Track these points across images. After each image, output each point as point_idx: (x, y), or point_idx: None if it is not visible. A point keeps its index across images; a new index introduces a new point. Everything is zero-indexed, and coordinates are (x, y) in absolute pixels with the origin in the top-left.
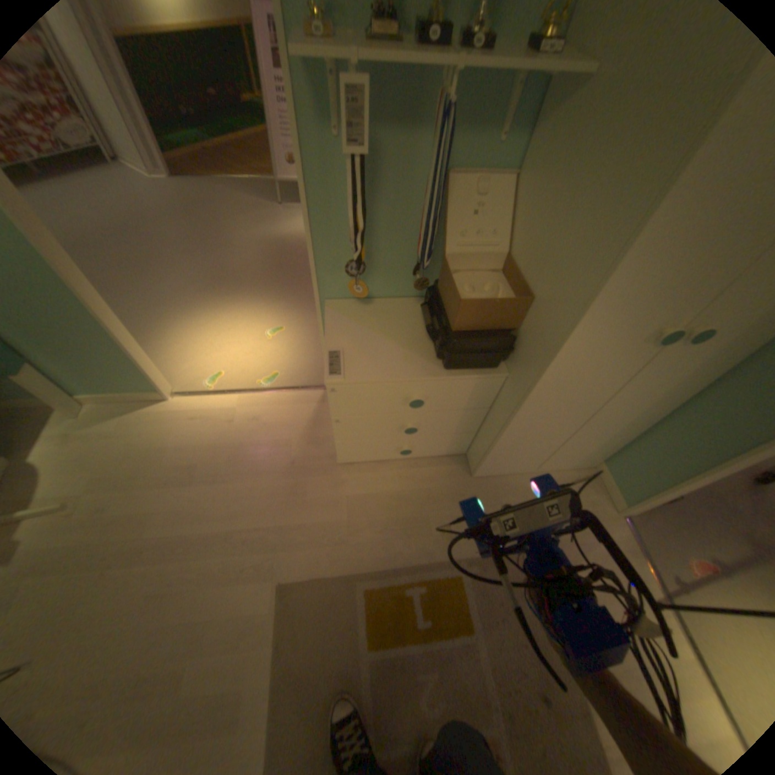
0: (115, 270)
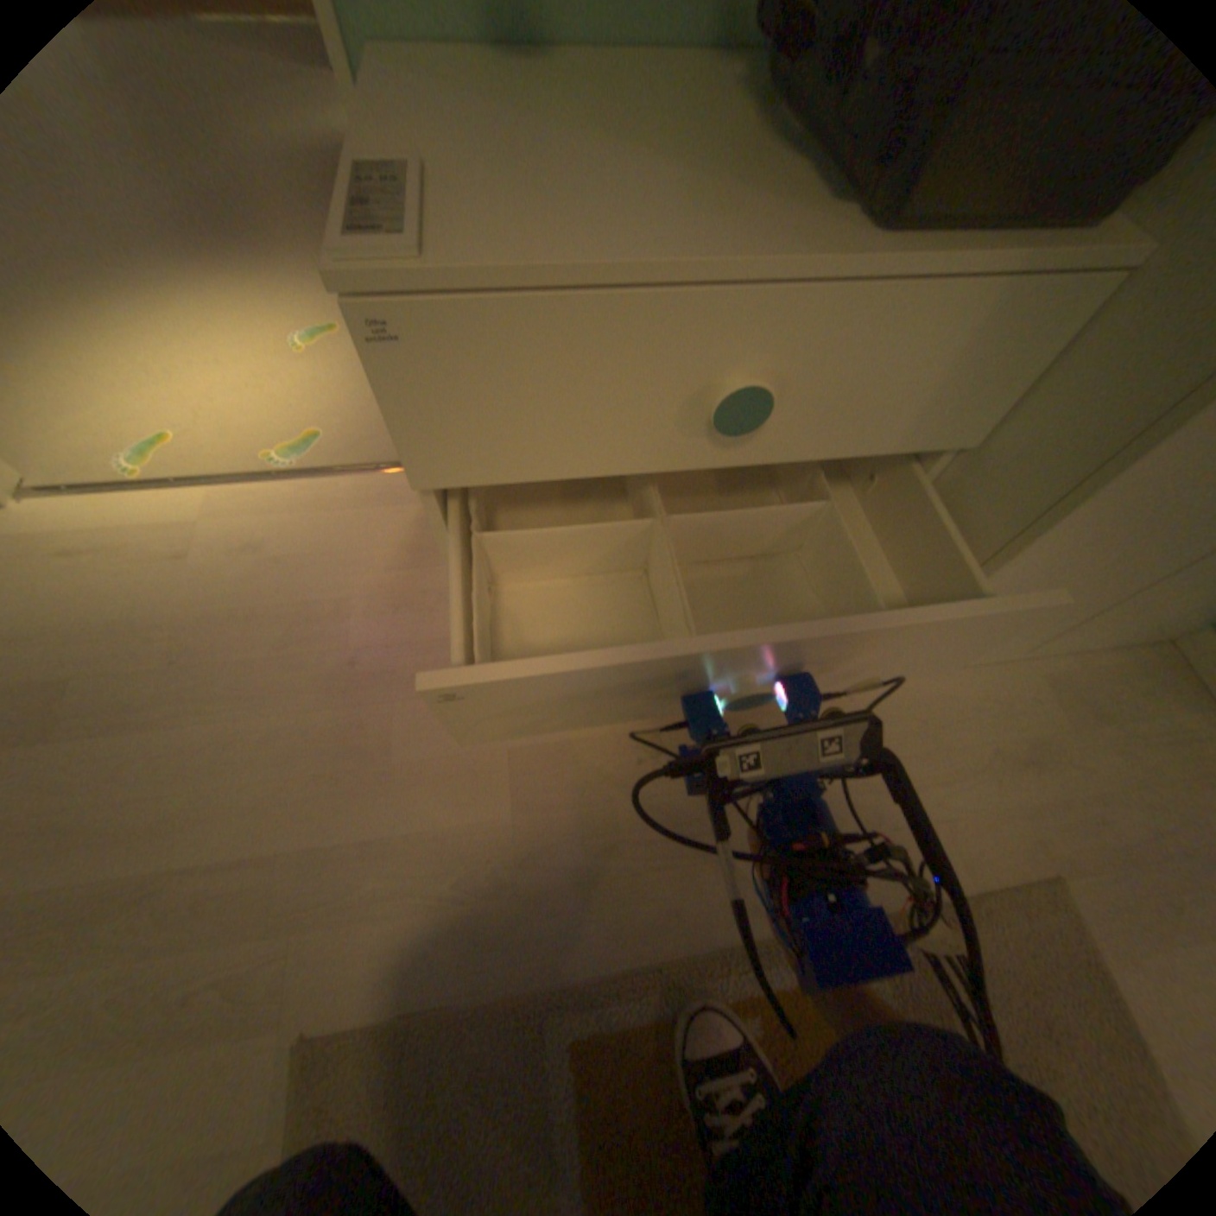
0: None
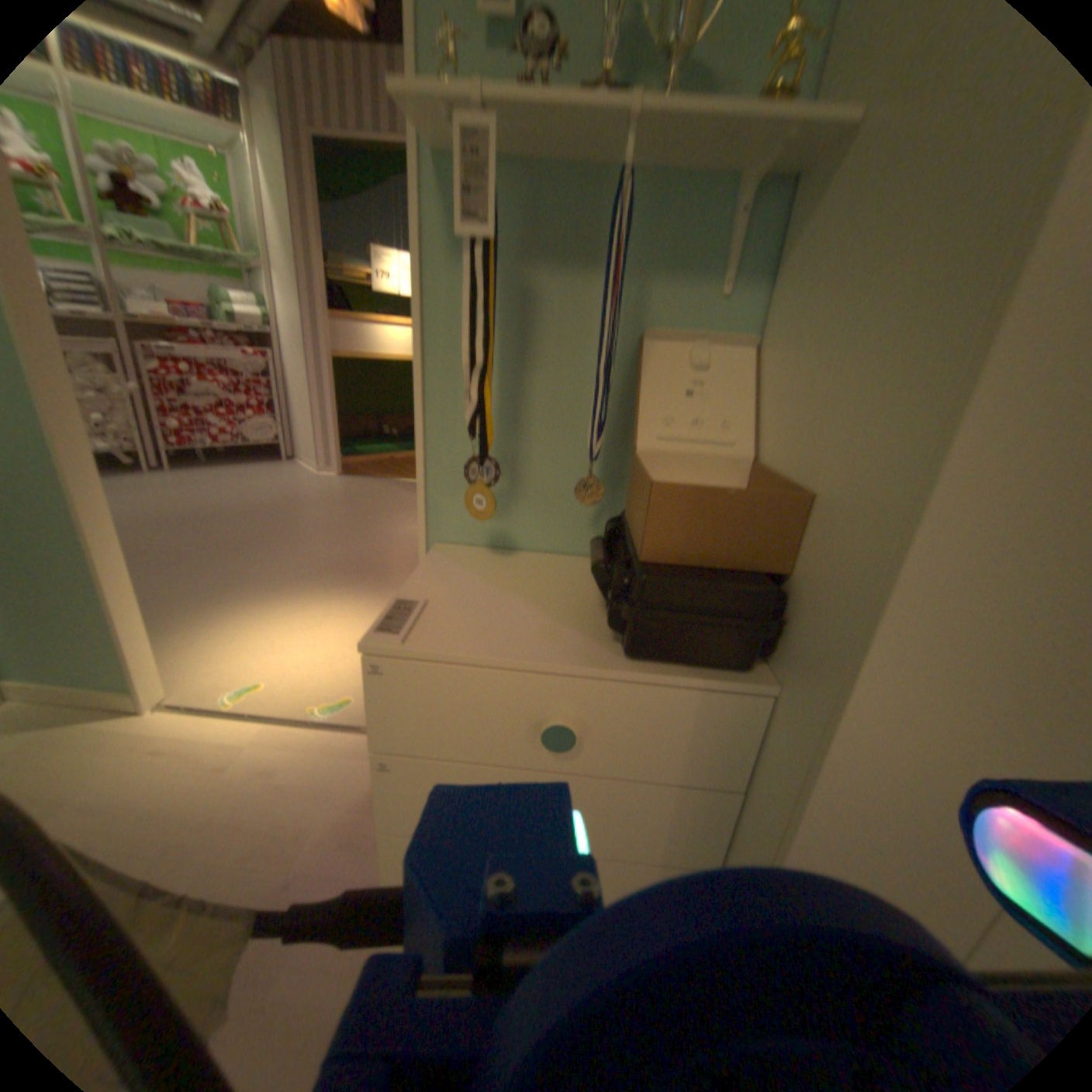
0: (211, 544)
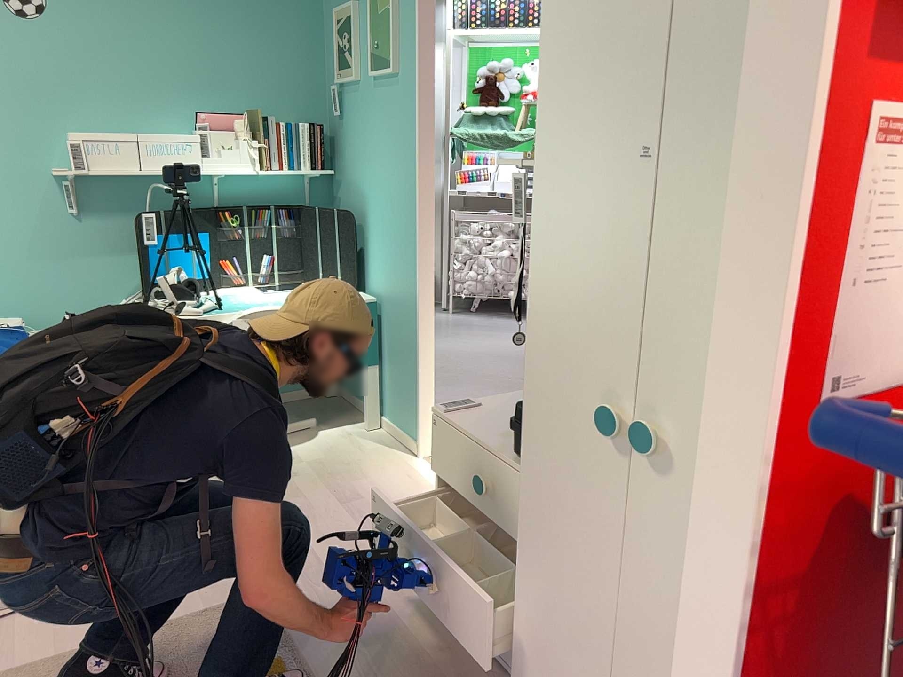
0: None
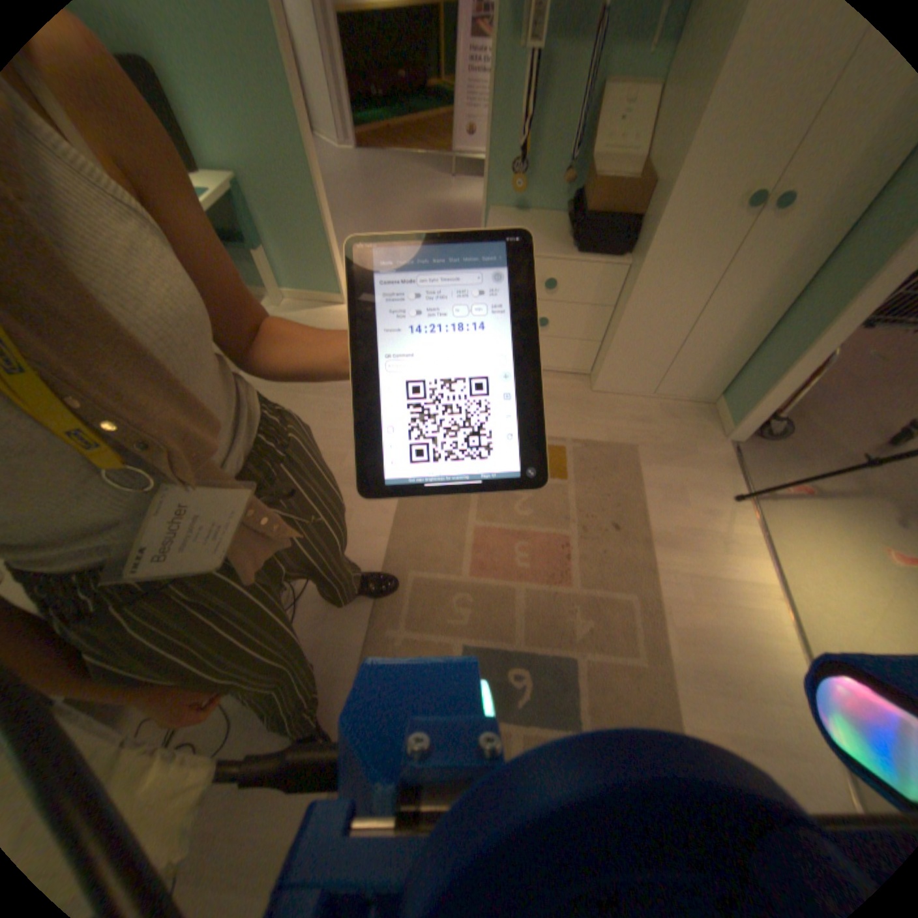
0: None
